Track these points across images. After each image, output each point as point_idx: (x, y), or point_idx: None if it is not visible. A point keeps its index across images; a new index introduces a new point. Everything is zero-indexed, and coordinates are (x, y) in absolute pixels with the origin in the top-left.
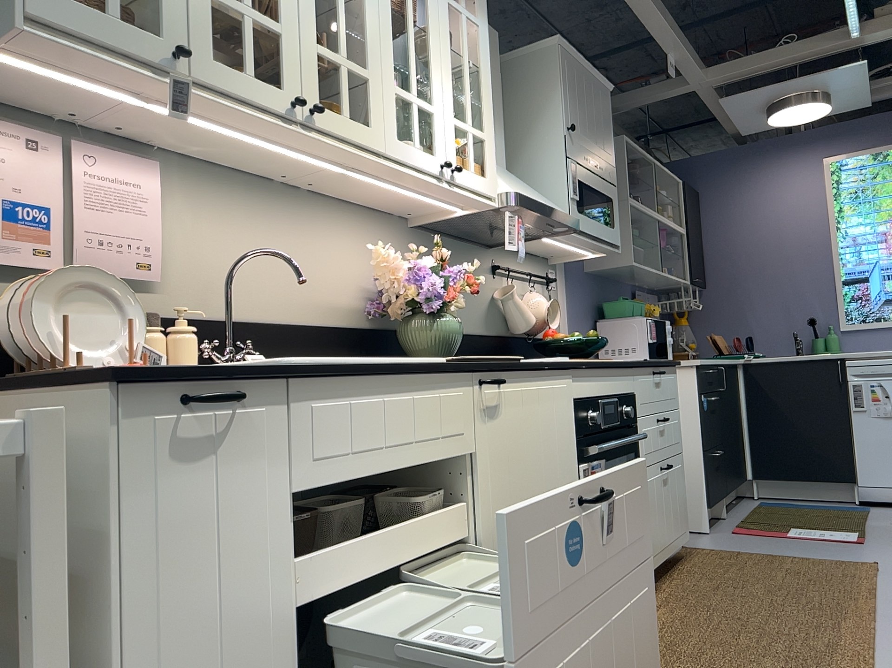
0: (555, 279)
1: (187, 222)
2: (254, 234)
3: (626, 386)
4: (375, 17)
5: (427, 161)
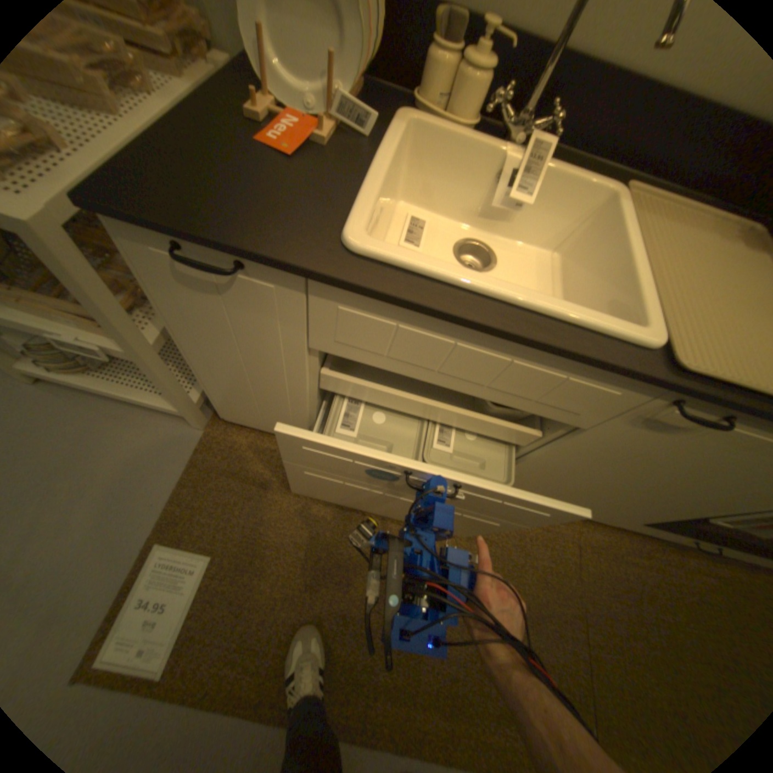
0: None
1: None
2: None
3: None
4: None
5: None
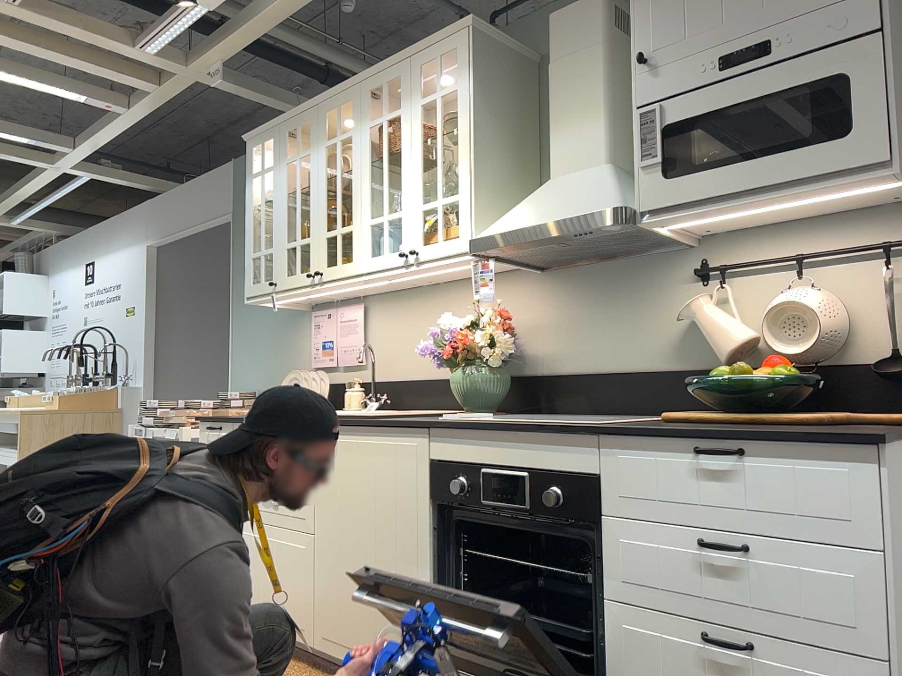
0: (900, 242)
1: (379, 328)
2: (409, 325)
3: (564, 460)
4: (357, 183)
5: (391, 259)
